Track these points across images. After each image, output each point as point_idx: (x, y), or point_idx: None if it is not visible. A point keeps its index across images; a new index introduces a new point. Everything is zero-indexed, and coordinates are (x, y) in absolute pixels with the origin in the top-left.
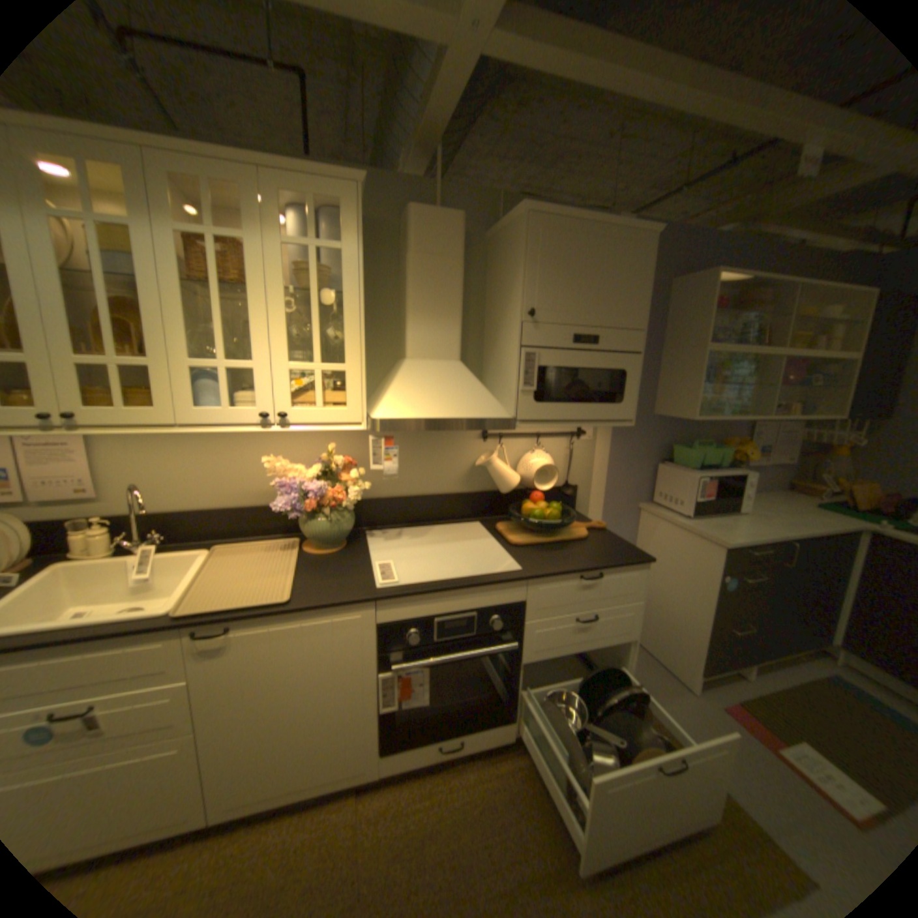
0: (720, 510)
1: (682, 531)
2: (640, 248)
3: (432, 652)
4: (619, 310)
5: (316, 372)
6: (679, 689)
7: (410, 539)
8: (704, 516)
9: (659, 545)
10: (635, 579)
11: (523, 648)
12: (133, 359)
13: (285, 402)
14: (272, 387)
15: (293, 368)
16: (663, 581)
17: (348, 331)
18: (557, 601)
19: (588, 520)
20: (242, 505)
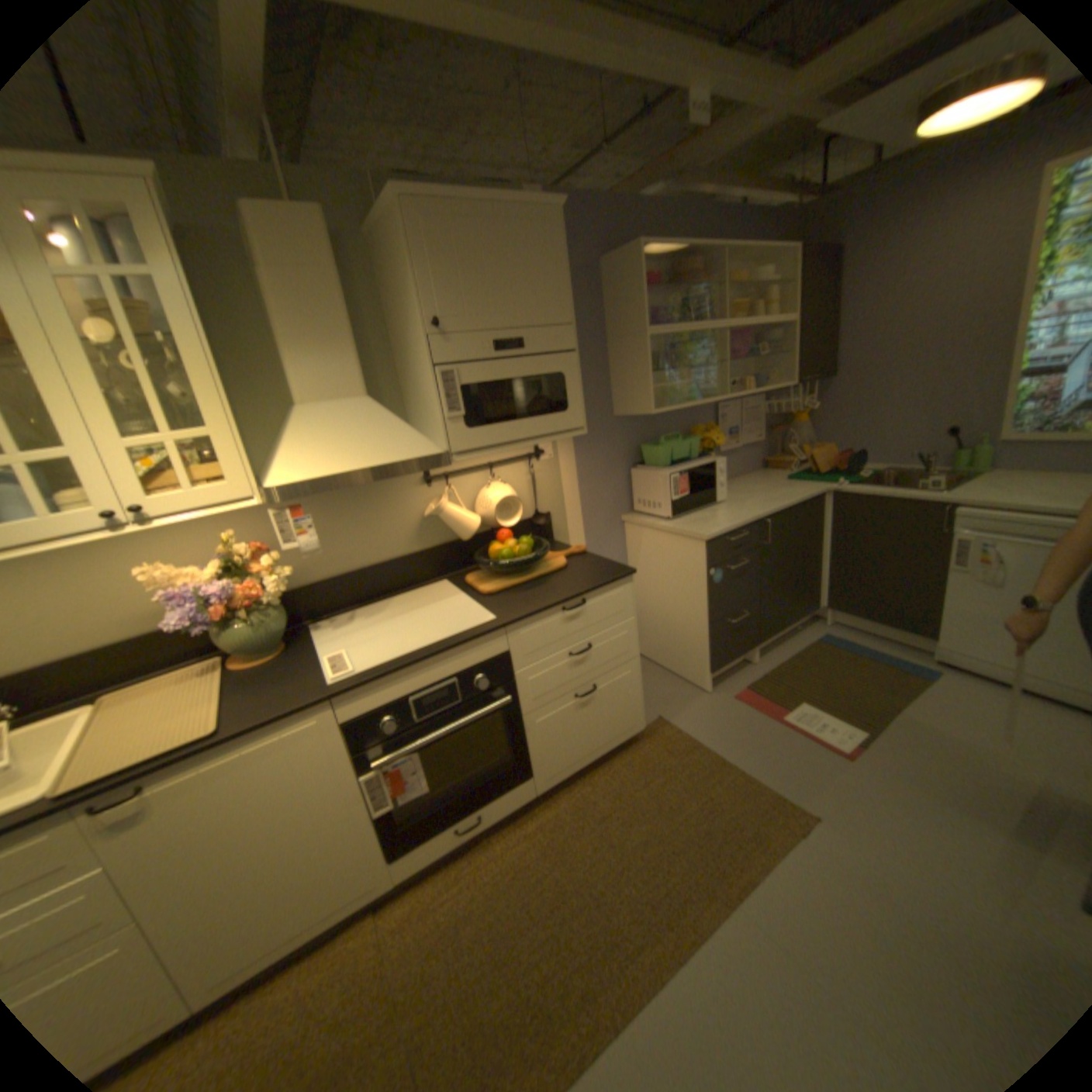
0: (696, 504)
1: (664, 534)
2: (545, 227)
3: (417, 734)
4: (538, 304)
5: (167, 444)
6: (692, 691)
7: (366, 620)
8: (683, 513)
9: (647, 554)
10: (620, 595)
11: (519, 700)
12: None
13: (133, 490)
14: (107, 475)
15: (130, 444)
16: (659, 590)
17: (195, 382)
18: (543, 640)
19: (567, 547)
20: (125, 637)
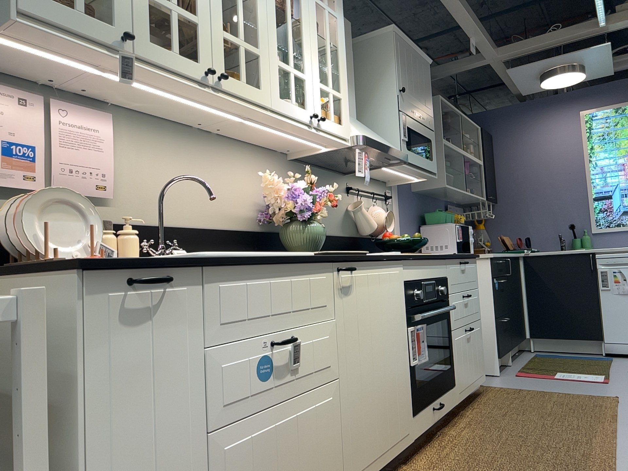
0: (465, 249)
1: None
2: (427, 70)
3: (424, 312)
4: (426, 102)
5: (331, 94)
6: (486, 376)
7: None
8: None
9: None
10: (475, 268)
11: (451, 316)
12: (253, 48)
13: (319, 110)
14: (313, 97)
15: (322, 87)
16: None
17: (342, 71)
18: (456, 279)
19: None
20: (220, 228)
